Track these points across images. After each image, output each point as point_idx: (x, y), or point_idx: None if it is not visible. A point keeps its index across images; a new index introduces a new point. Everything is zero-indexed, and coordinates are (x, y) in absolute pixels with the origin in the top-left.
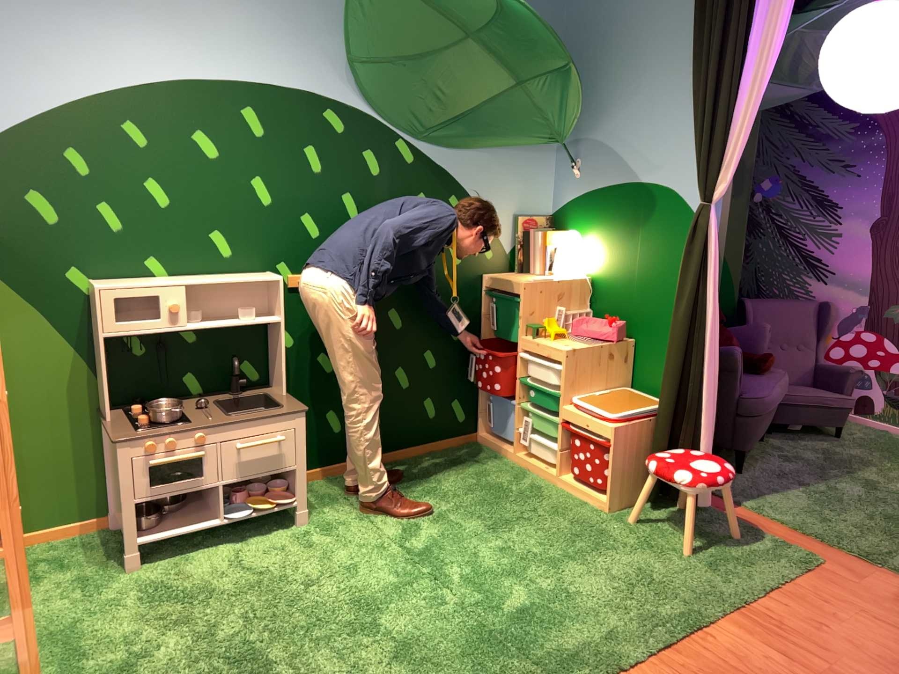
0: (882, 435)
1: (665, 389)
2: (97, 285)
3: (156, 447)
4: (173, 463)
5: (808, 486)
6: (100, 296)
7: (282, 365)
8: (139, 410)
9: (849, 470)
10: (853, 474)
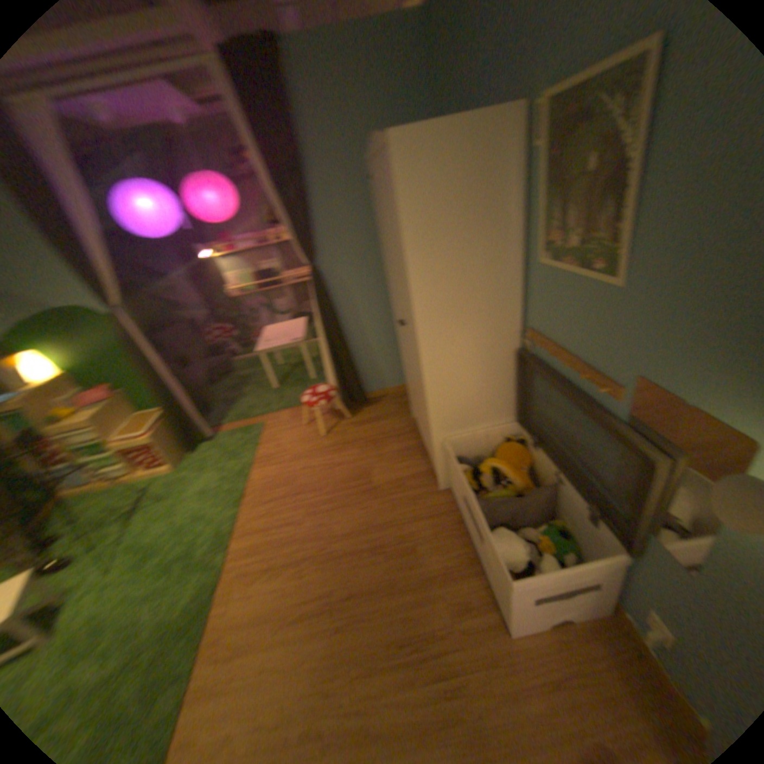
0: (250, 360)
1: (159, 401)
2: None
3: None
4: None
5: (242, 398)
6: None
7: None
8: None
9: (250, 382)
10: (252, 382)
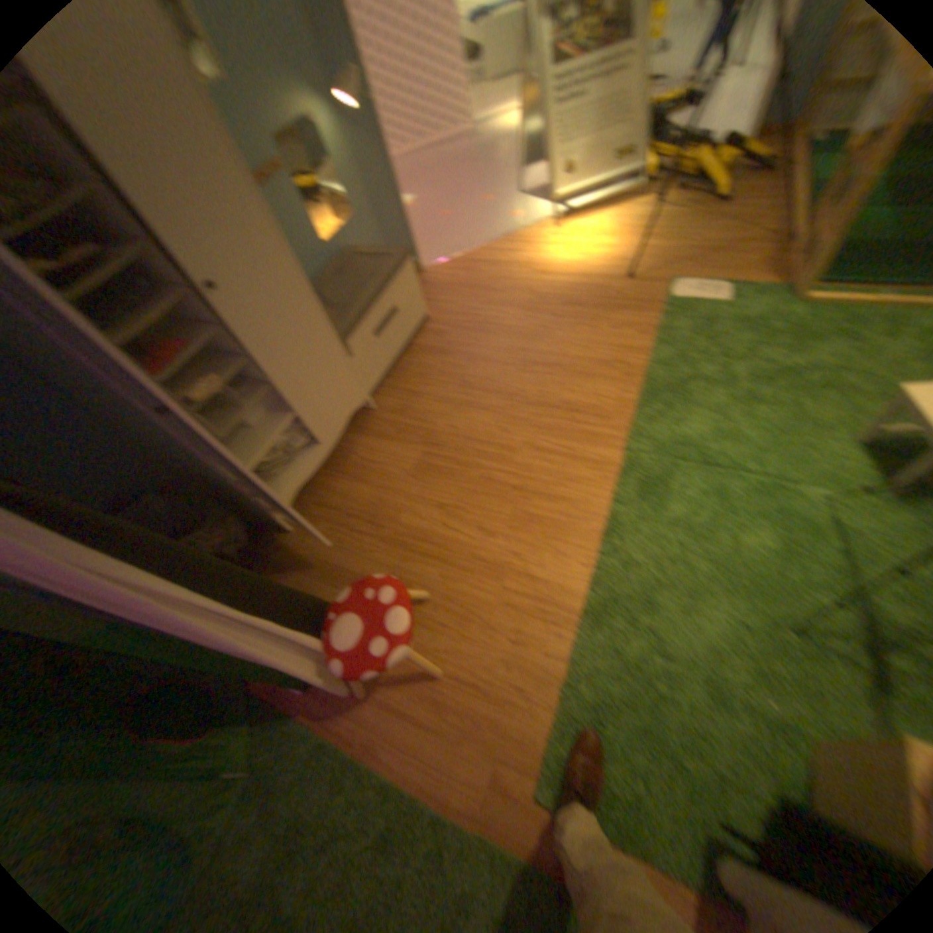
0: None
1: None
2: None
3: None
4: None
5: None
6: None
7: None
8: None
9: None
10: None
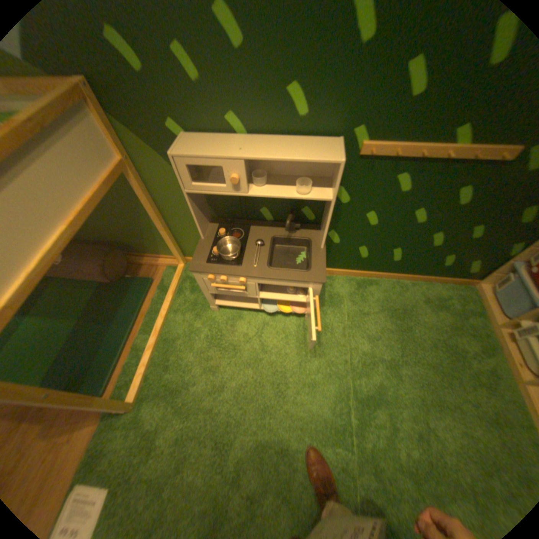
0: None
1: None
2: (172, 150)
3: (213, 280)
4: (225, 288)
5: None
6: (176, 160)
7: (325, 231)
8: (223, 234)
9: None
10: None
